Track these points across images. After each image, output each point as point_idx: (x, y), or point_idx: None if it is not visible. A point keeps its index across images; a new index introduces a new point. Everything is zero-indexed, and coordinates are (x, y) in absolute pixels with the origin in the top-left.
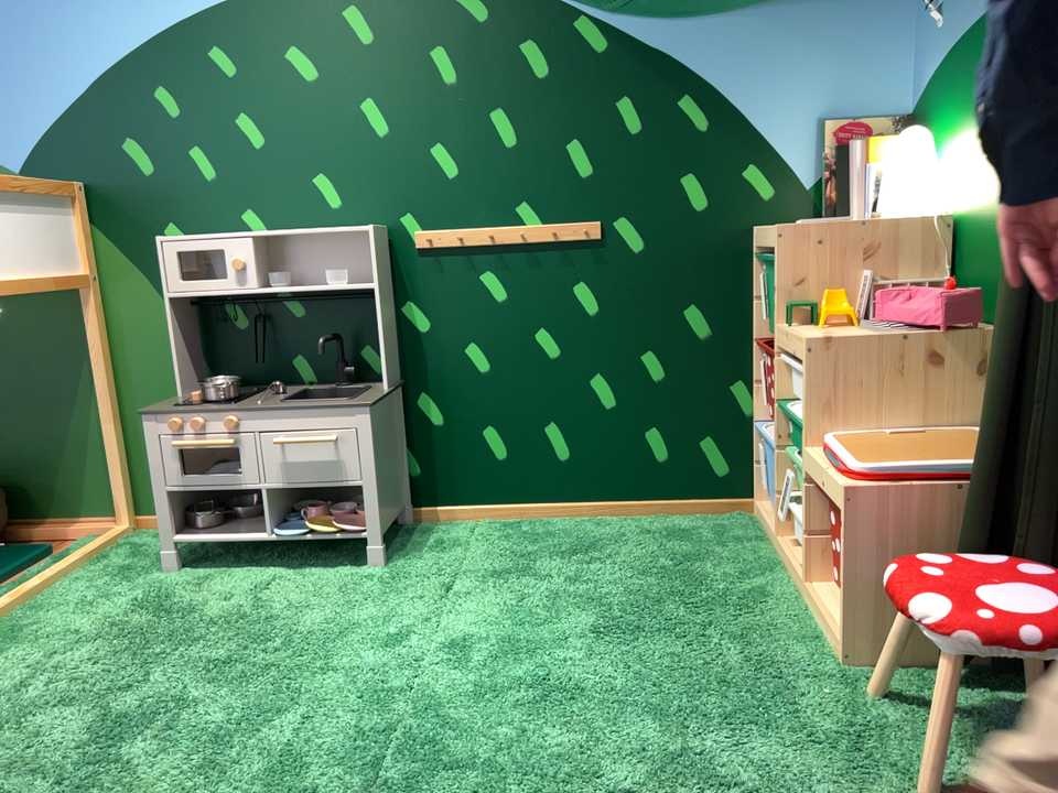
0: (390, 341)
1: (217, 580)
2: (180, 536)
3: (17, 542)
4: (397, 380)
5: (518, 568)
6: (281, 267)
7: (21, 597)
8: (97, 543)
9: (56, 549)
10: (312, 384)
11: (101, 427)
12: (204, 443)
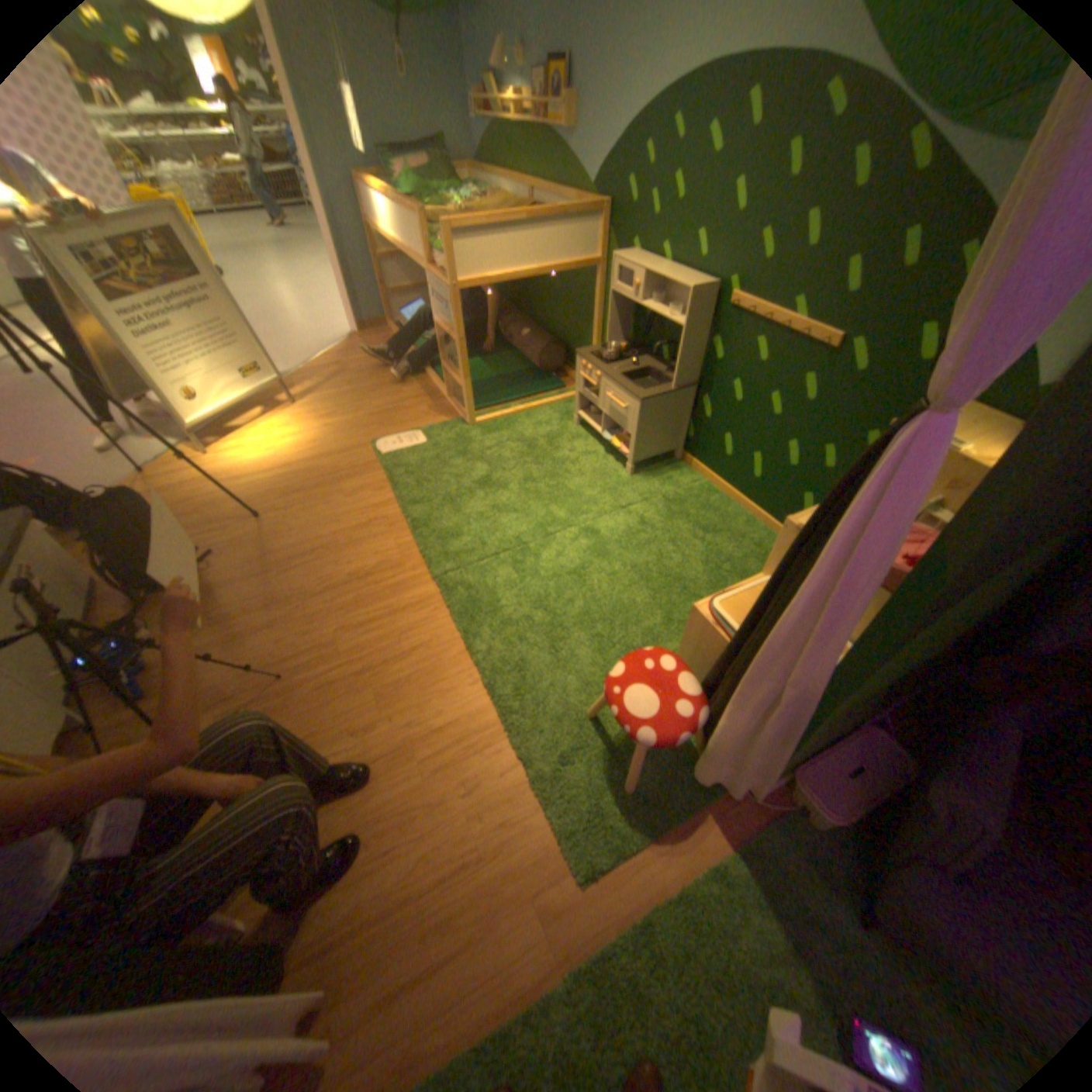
0: (700, 359)
1: (579, 442)
2: (579, 414)
3: (562, 376)
4: (697, 383)
5: (668, 518)
6: (666, 289)
7: (528, 410)
8: (572, 396)
9: (568, 388)
10: (659, 365)
11: (595, 340)
12: (586, 381)
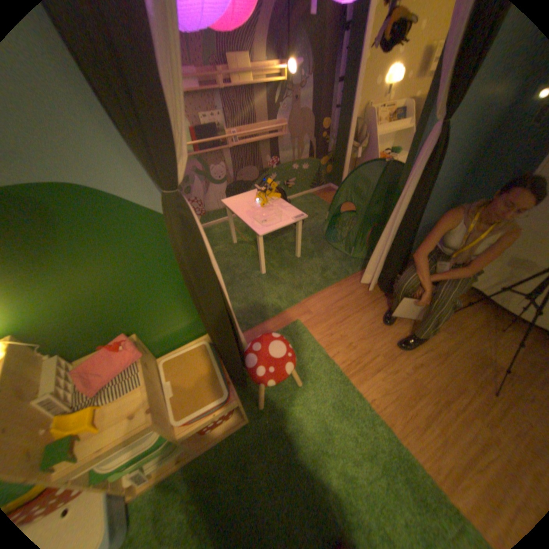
0: None
1: None
2: None
3: None
4: None
5: None
6: None
7: None
8: None
9: None
10: None
11: None
12: None
